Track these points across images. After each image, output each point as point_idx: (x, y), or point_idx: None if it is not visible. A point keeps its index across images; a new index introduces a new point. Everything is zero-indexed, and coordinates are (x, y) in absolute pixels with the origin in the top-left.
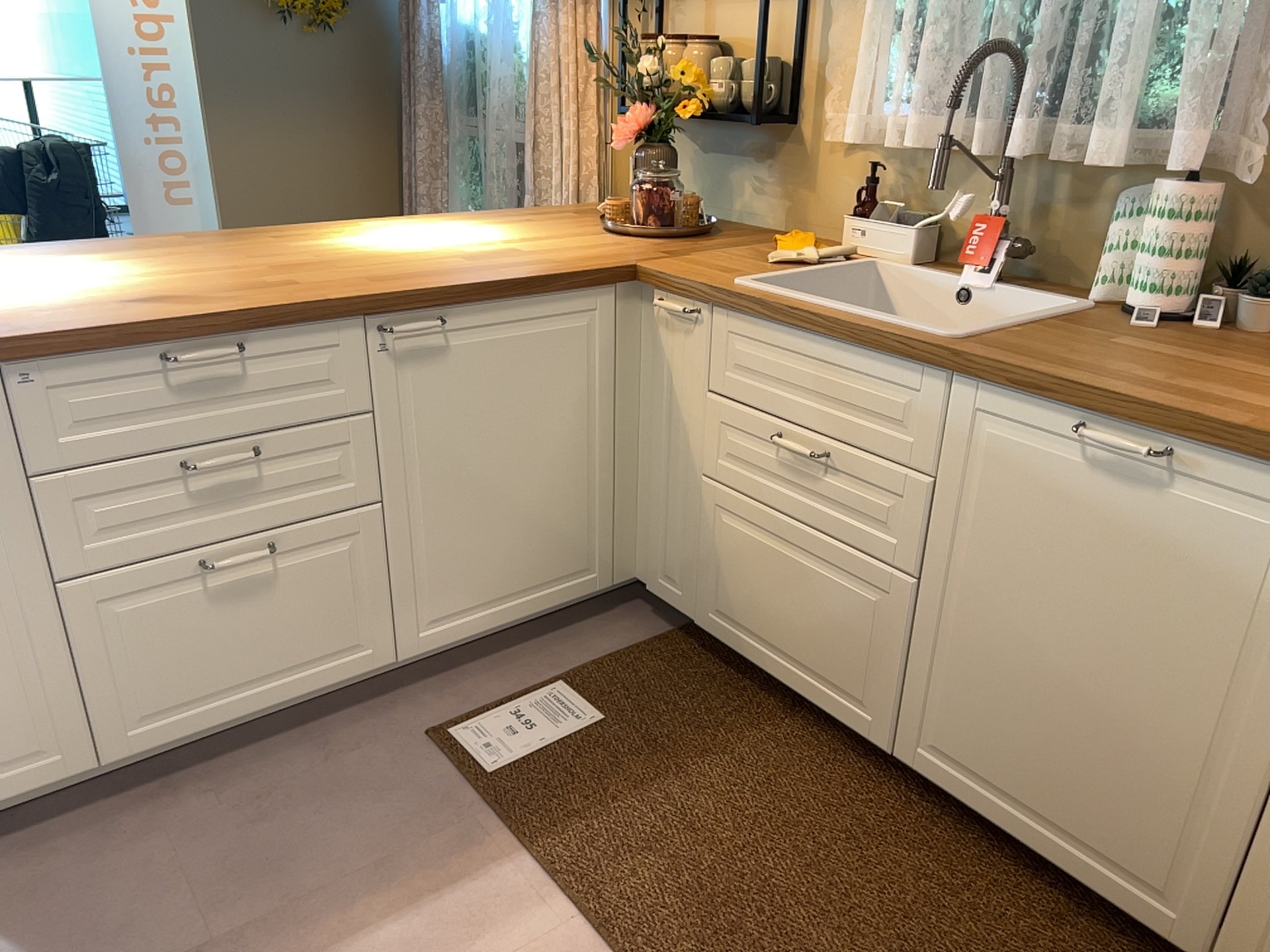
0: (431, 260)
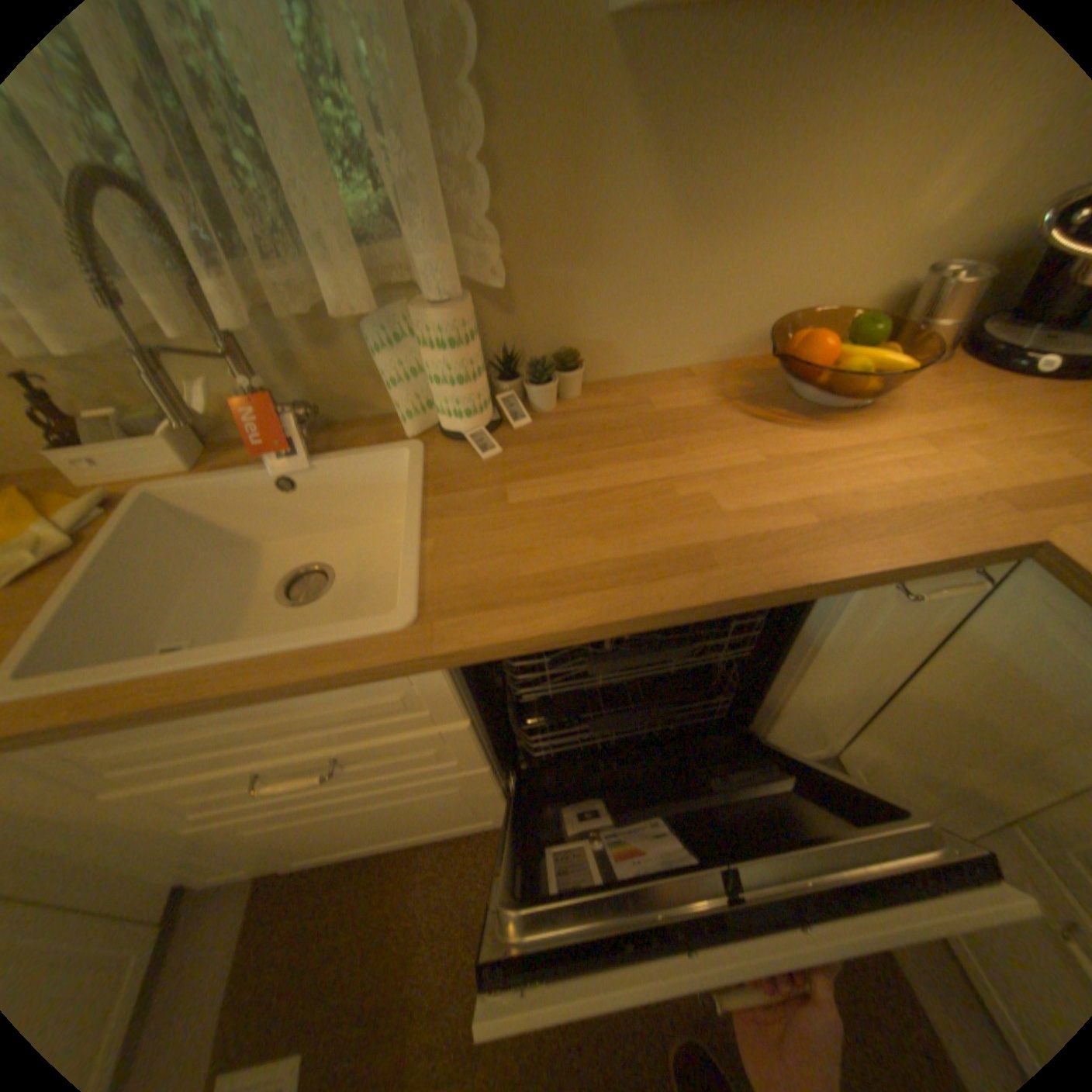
0: None
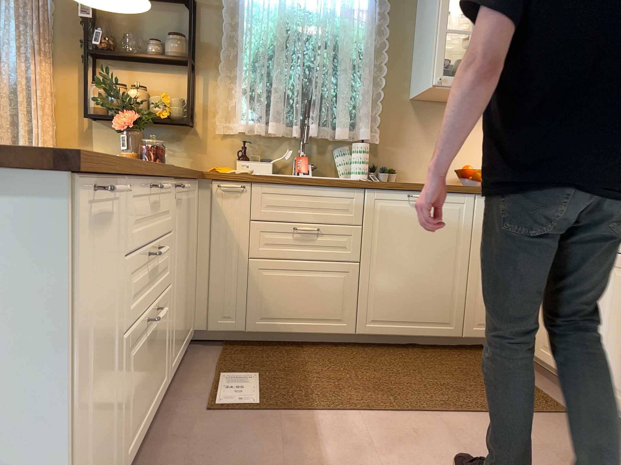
0: None
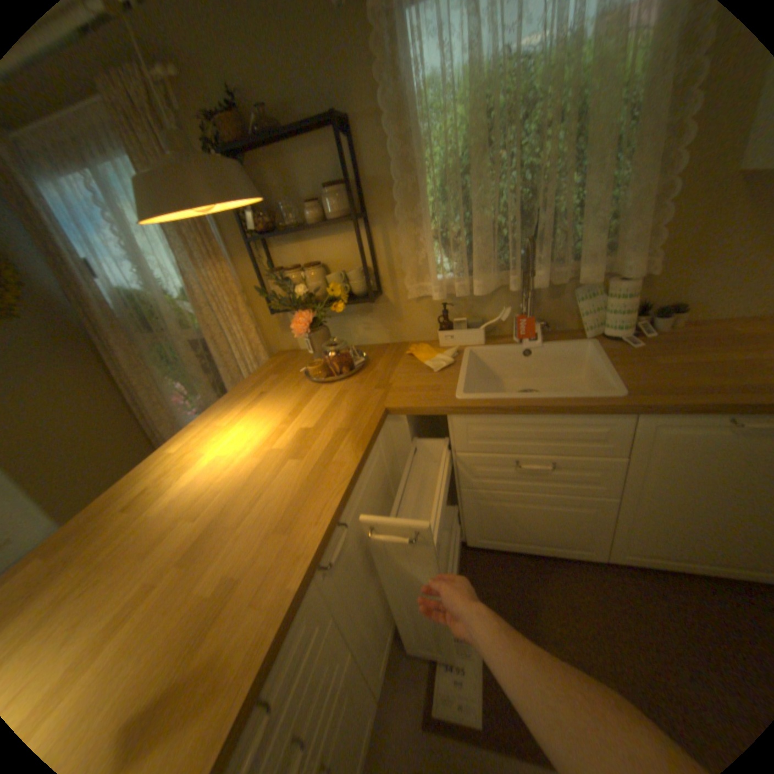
0: (277, 472)
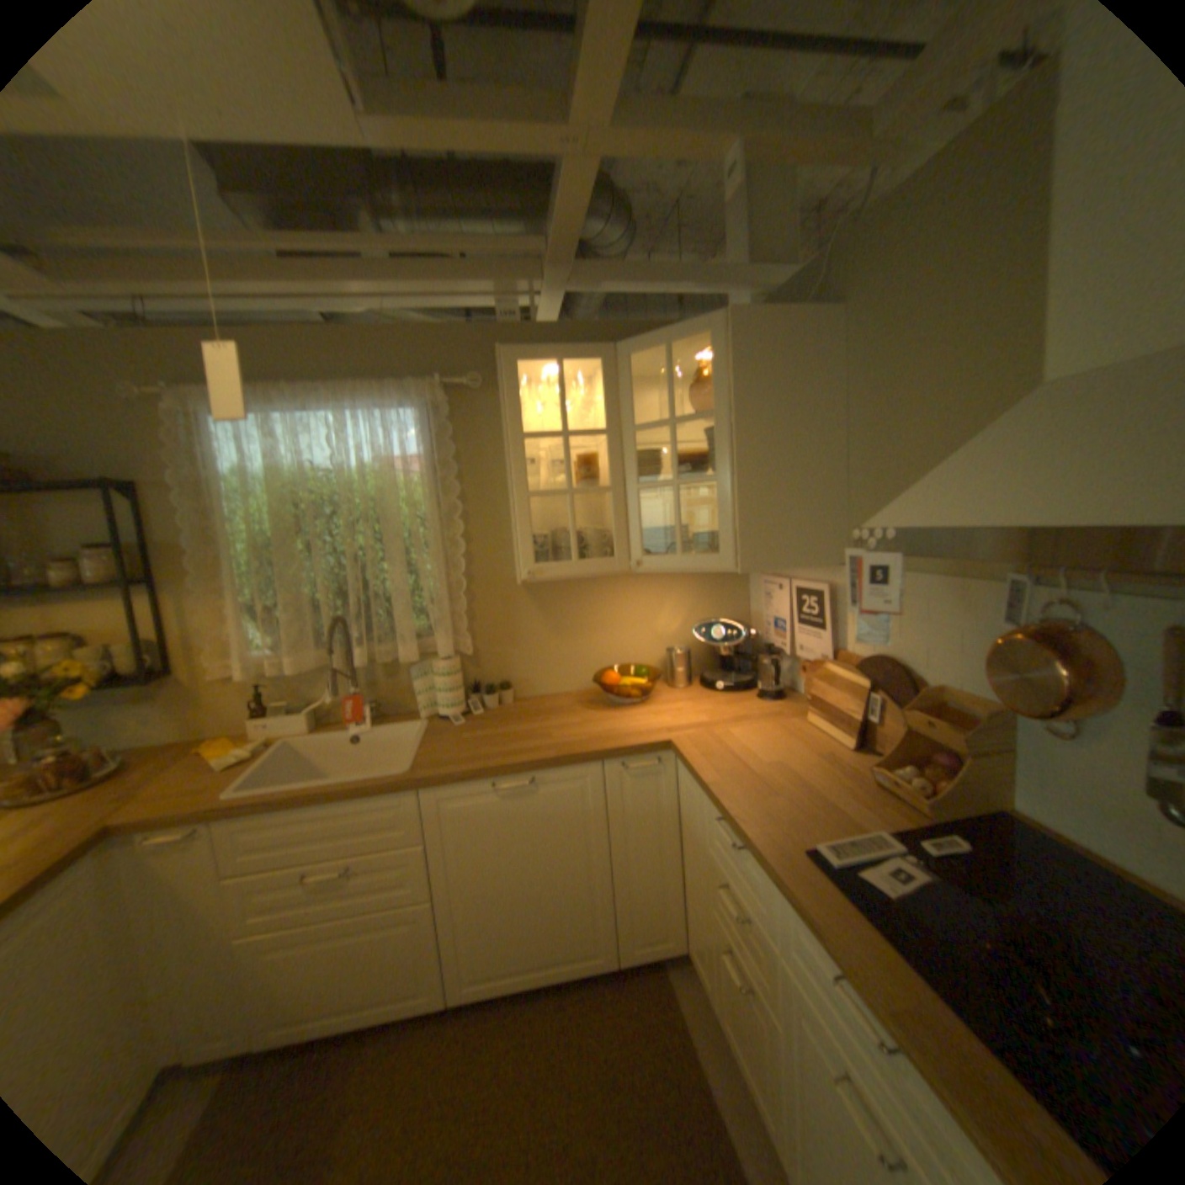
0: None
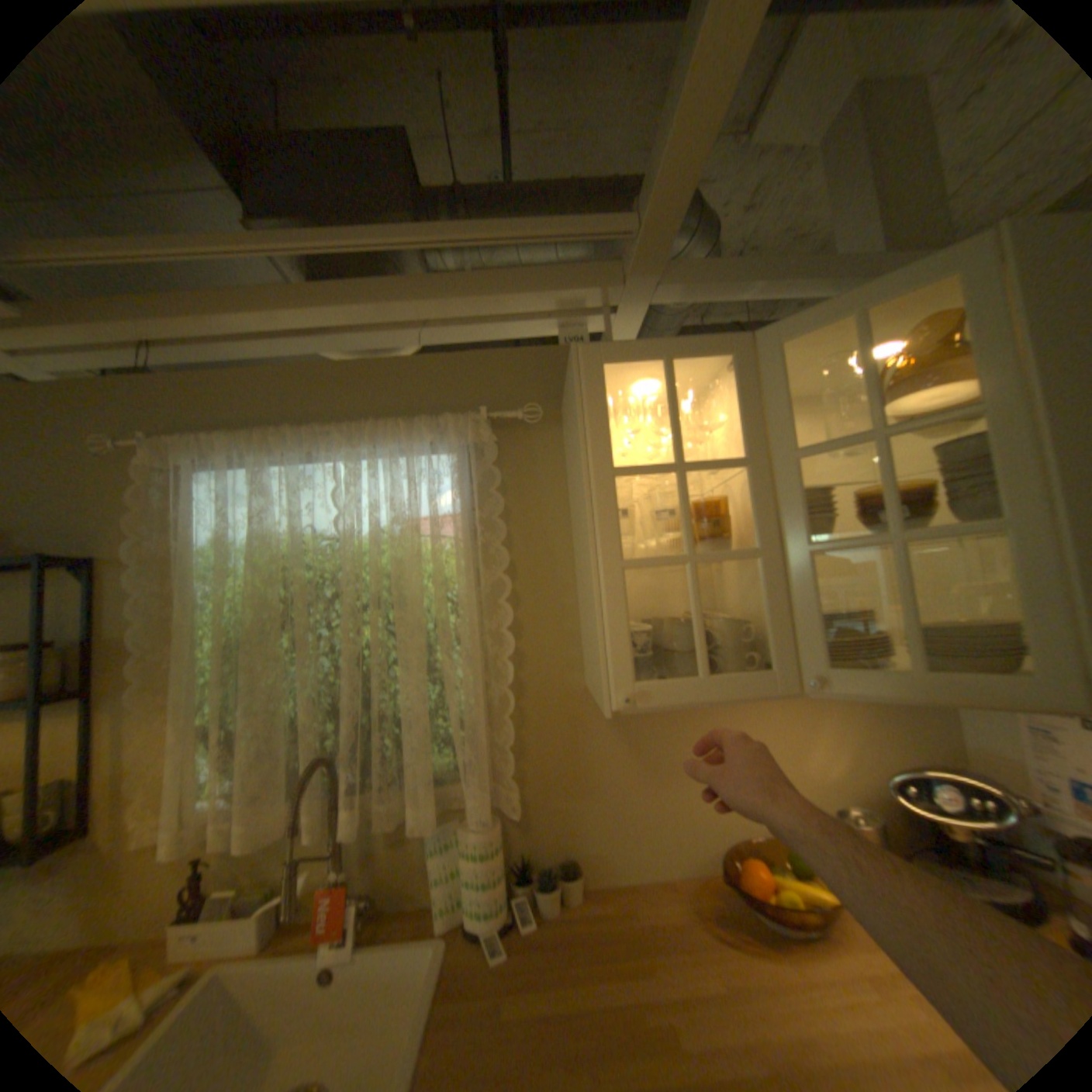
0: None
